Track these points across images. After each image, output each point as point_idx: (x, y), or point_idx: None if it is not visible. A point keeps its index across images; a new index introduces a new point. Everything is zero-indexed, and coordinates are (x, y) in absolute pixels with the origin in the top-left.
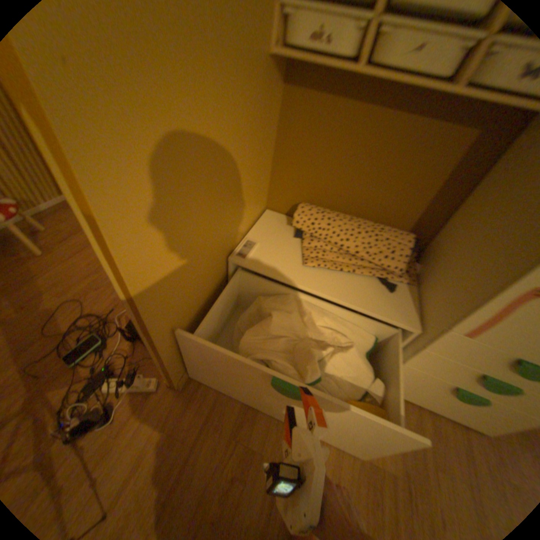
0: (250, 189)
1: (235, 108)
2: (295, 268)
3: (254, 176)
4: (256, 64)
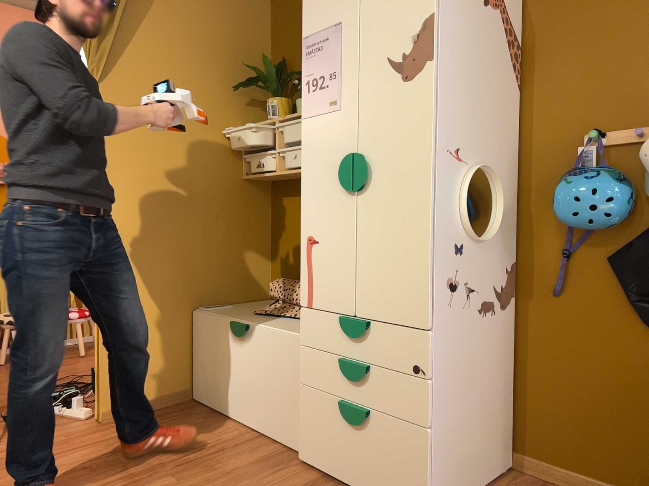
0: (230, 261)
1: (203, 198)
2: (242, 315)
3: (236, 252)
4: (225, 182)
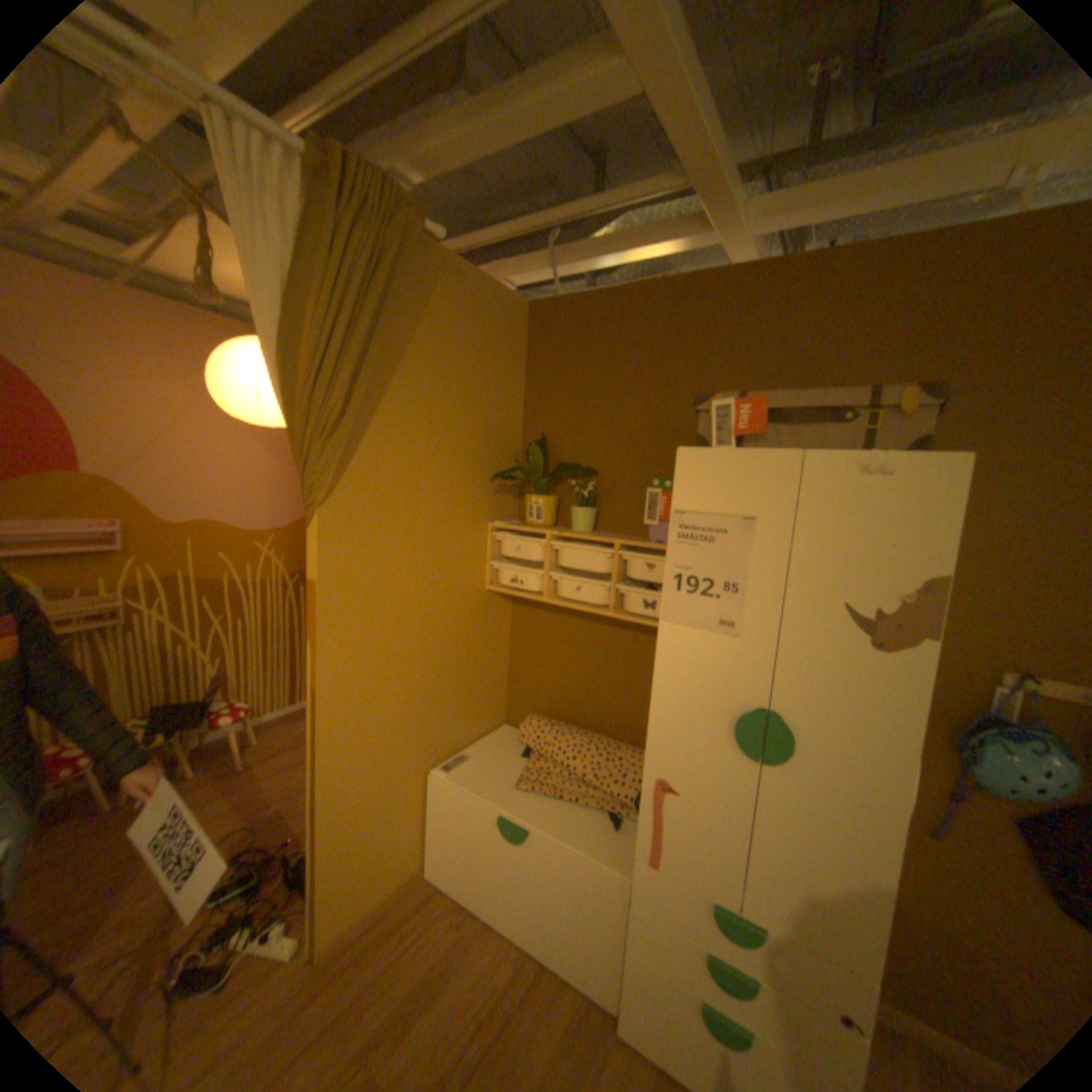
0: (469, 696)
1: (443, 629)
2: (503, 791)
3: (475, 682)
4: (468, 599)
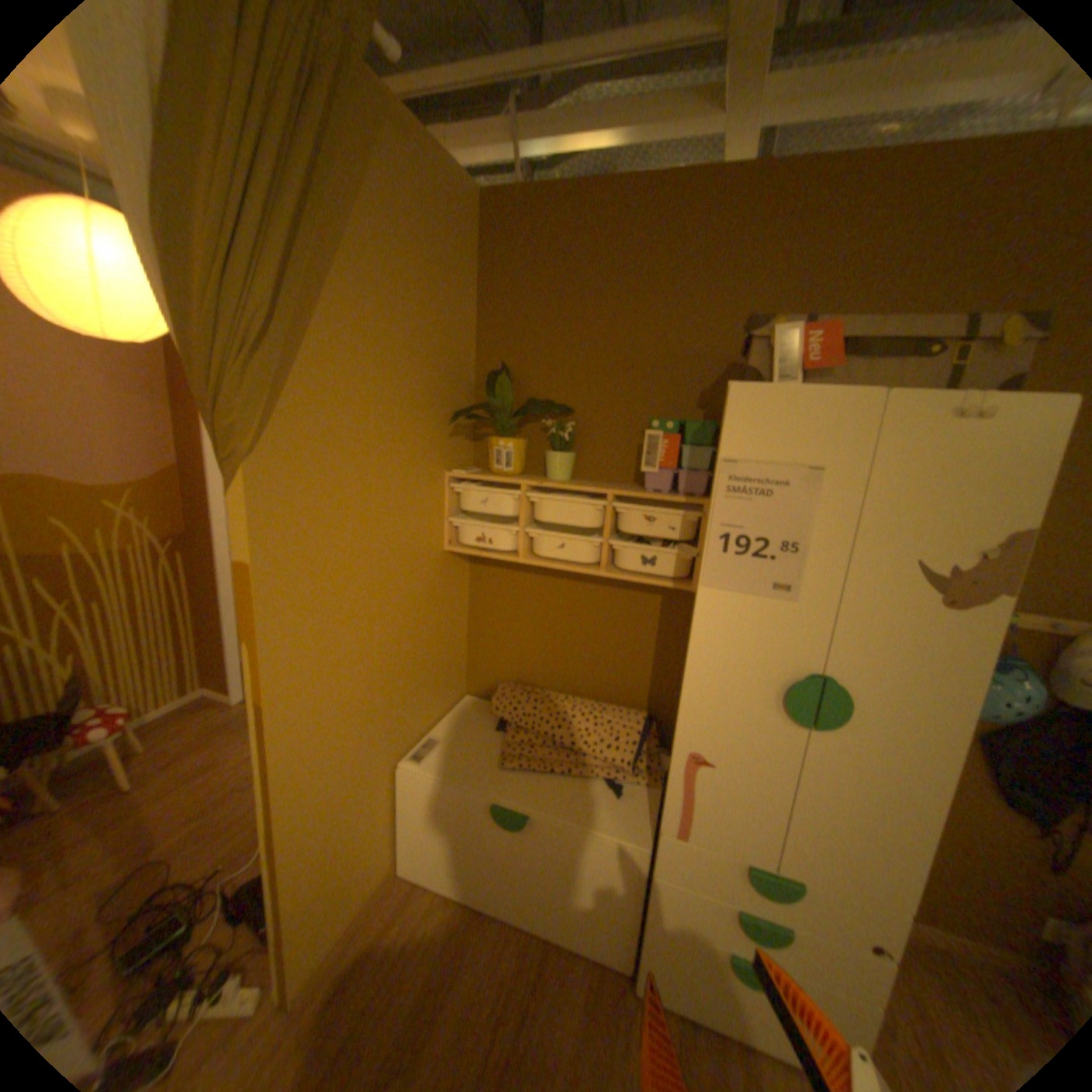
0: (431, 673)
1: (403, 603)
2: (487, 774)
3: (436, 657)
4: (427, 564)
